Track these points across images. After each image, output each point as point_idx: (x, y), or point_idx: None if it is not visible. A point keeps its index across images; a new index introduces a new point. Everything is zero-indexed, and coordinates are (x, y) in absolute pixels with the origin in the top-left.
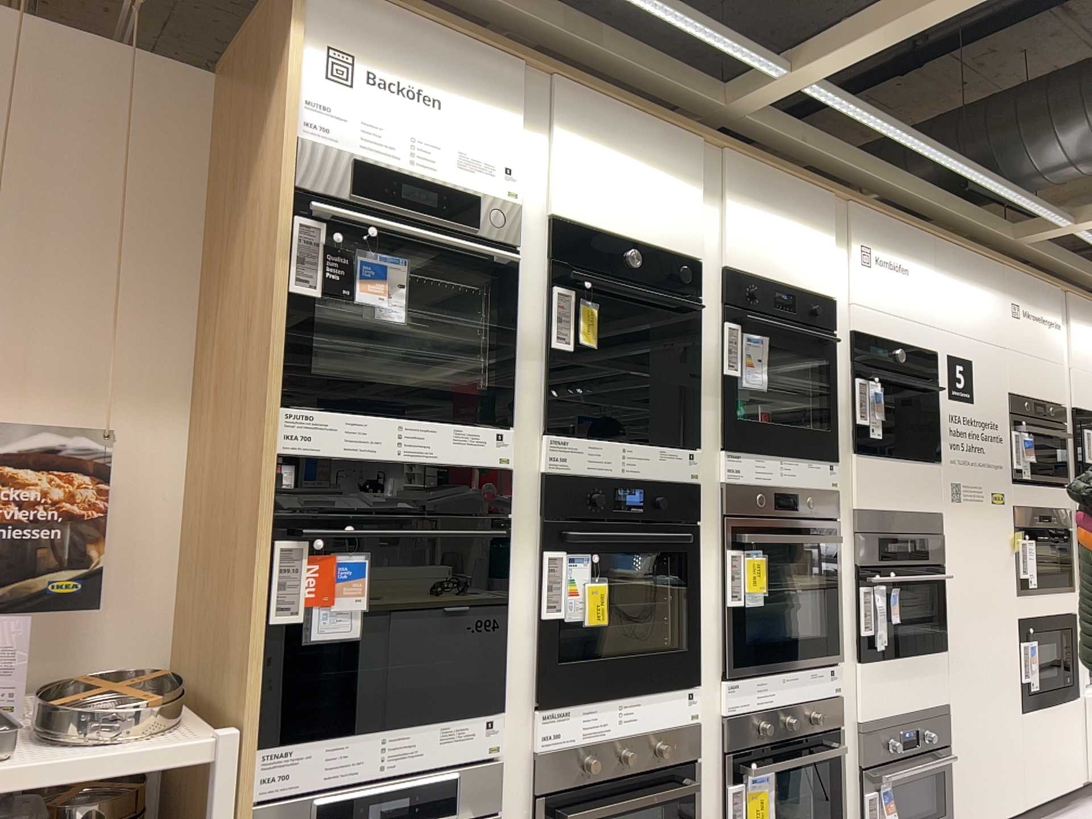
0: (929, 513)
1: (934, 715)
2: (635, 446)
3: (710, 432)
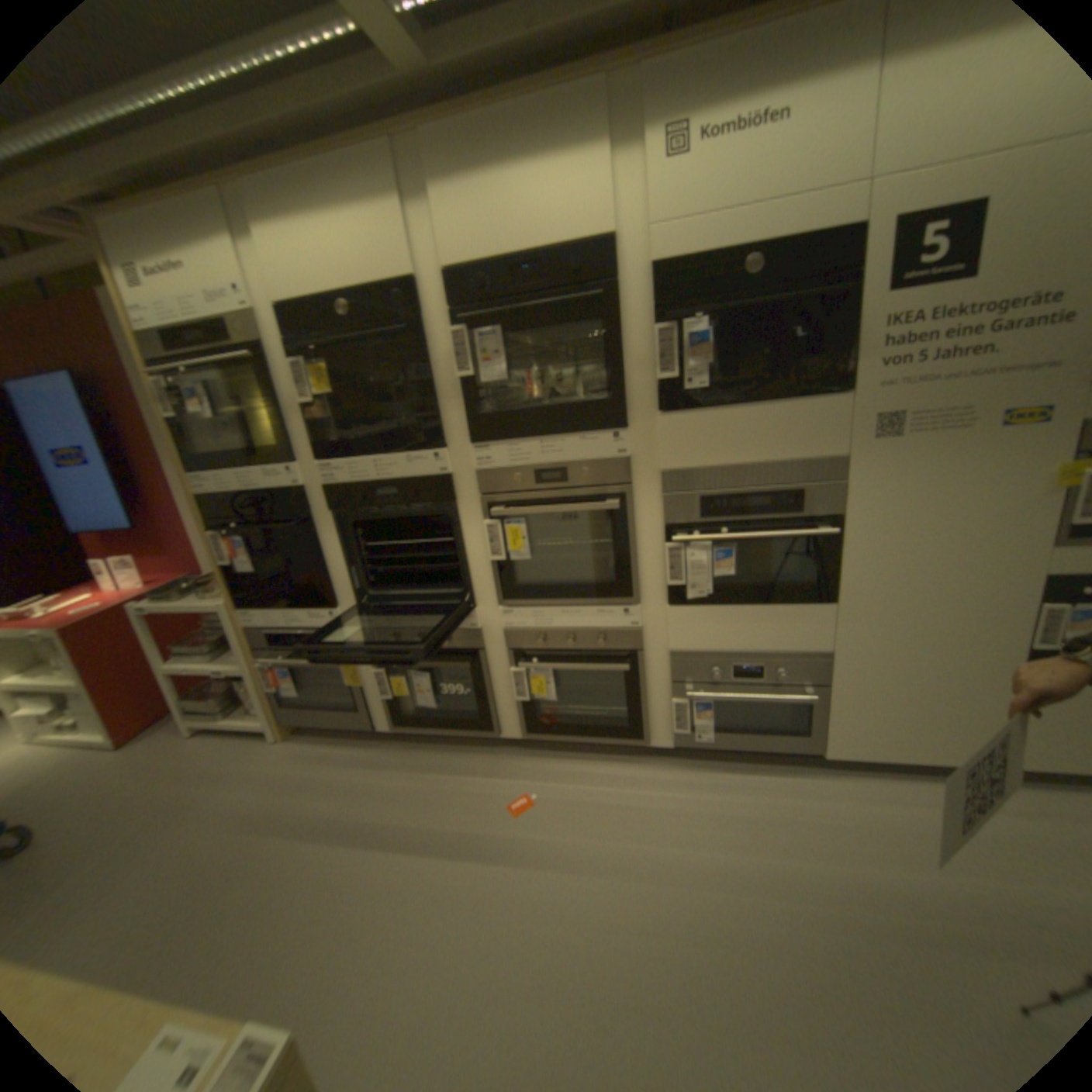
0: (829, 456)
1: (799, 661)
2: (380, 459)
3: (456, 431)
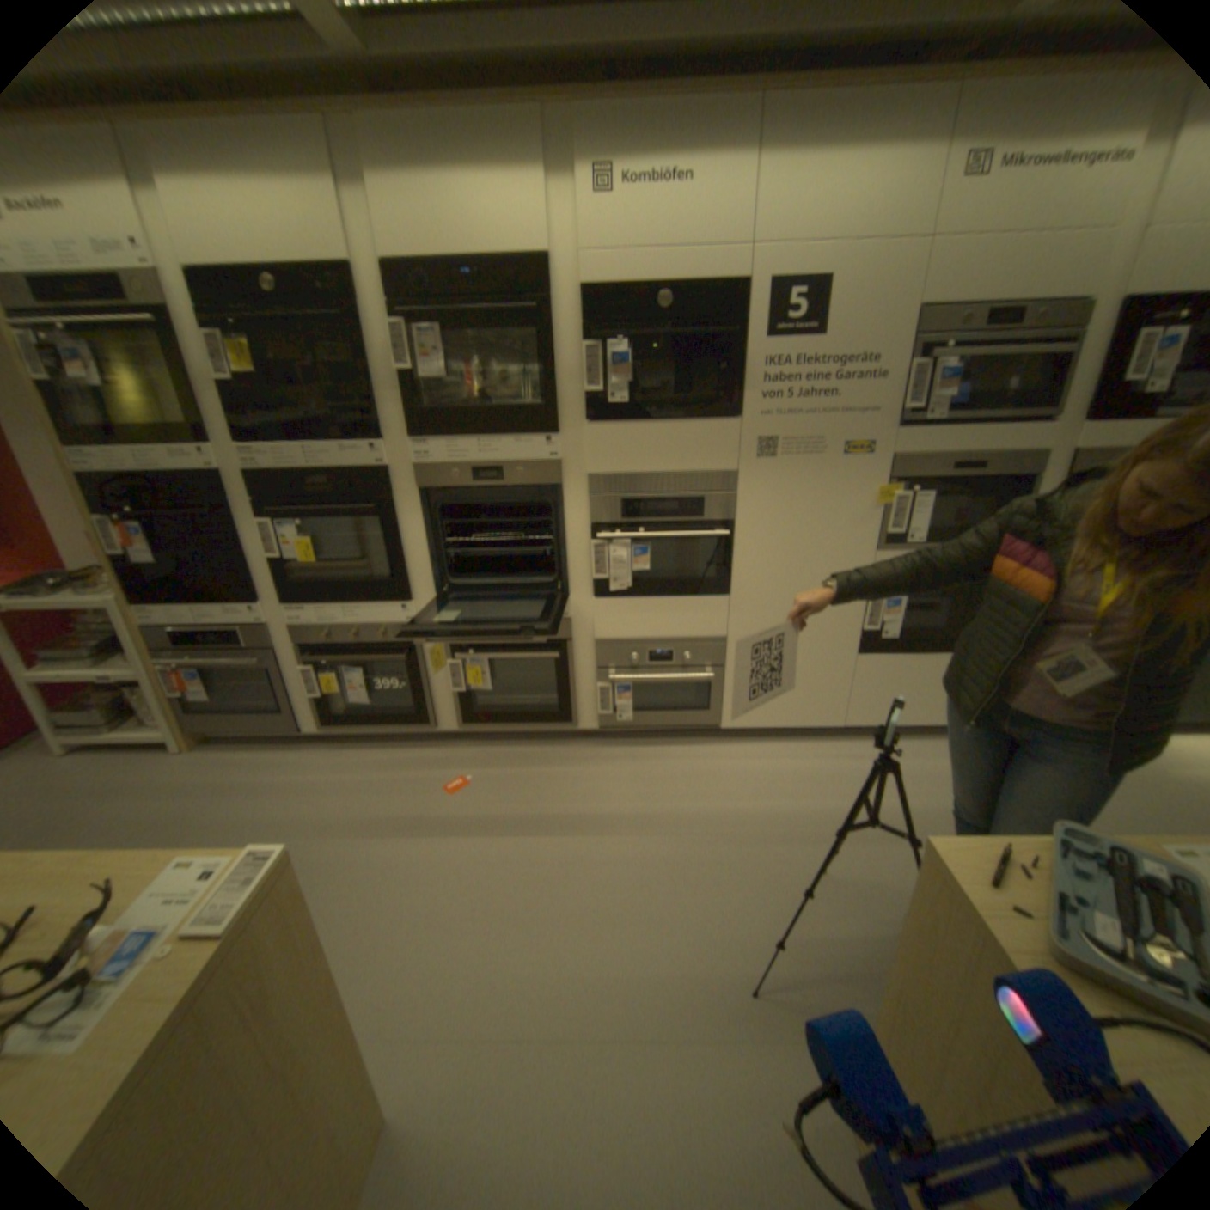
0: (724, 471)
1: (700, 645)
2: (311, 446)
3: (394, 424)
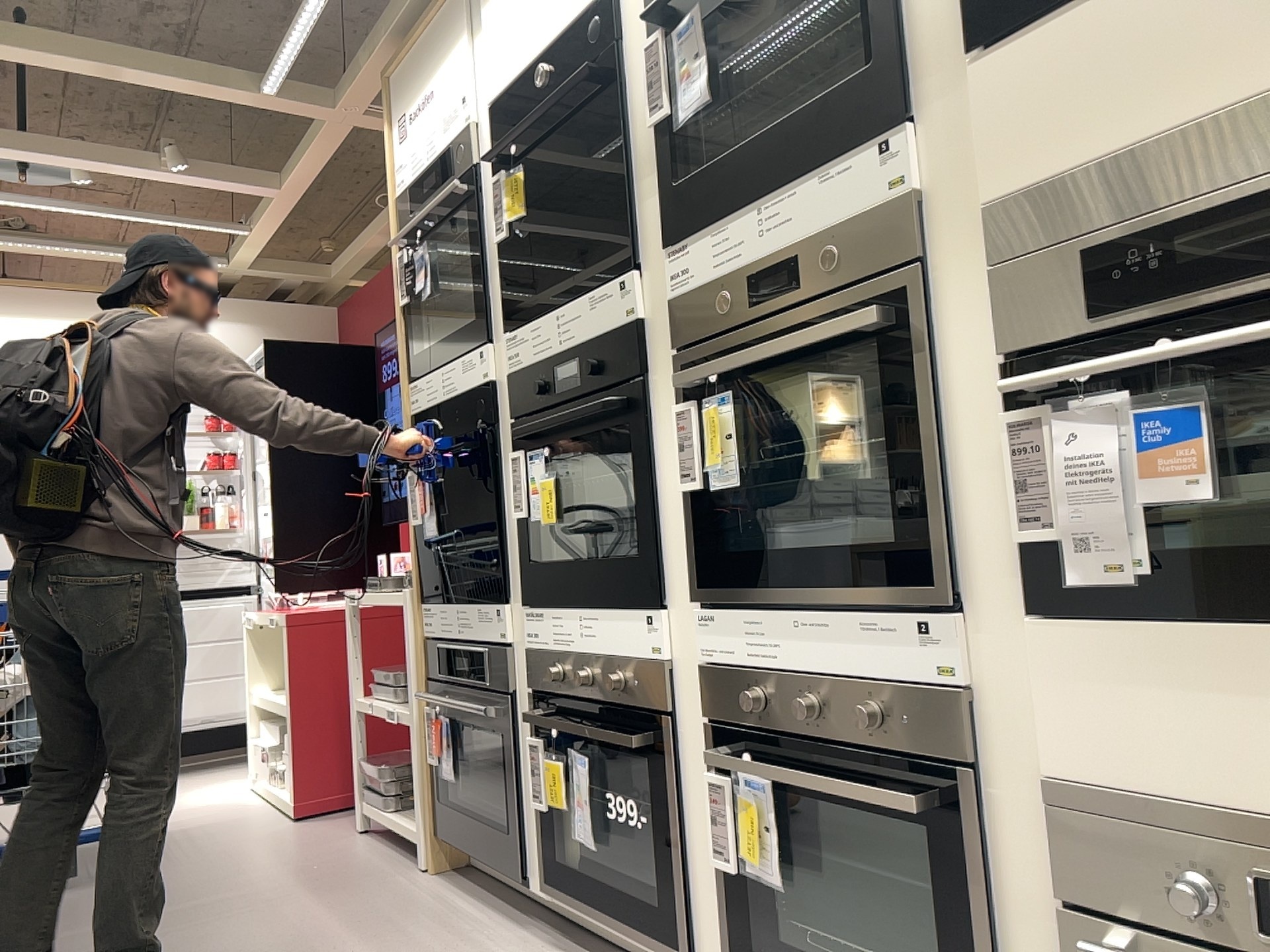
0: None
1: None
2: (563, 306)
3: (653, 229)
